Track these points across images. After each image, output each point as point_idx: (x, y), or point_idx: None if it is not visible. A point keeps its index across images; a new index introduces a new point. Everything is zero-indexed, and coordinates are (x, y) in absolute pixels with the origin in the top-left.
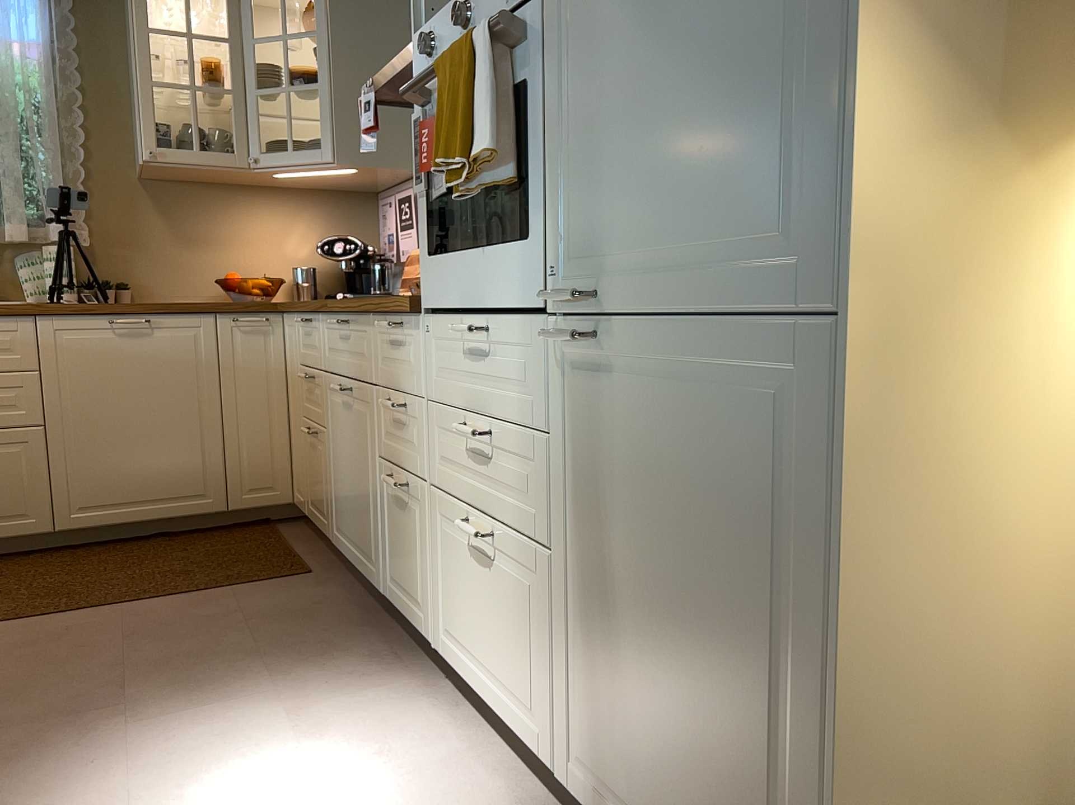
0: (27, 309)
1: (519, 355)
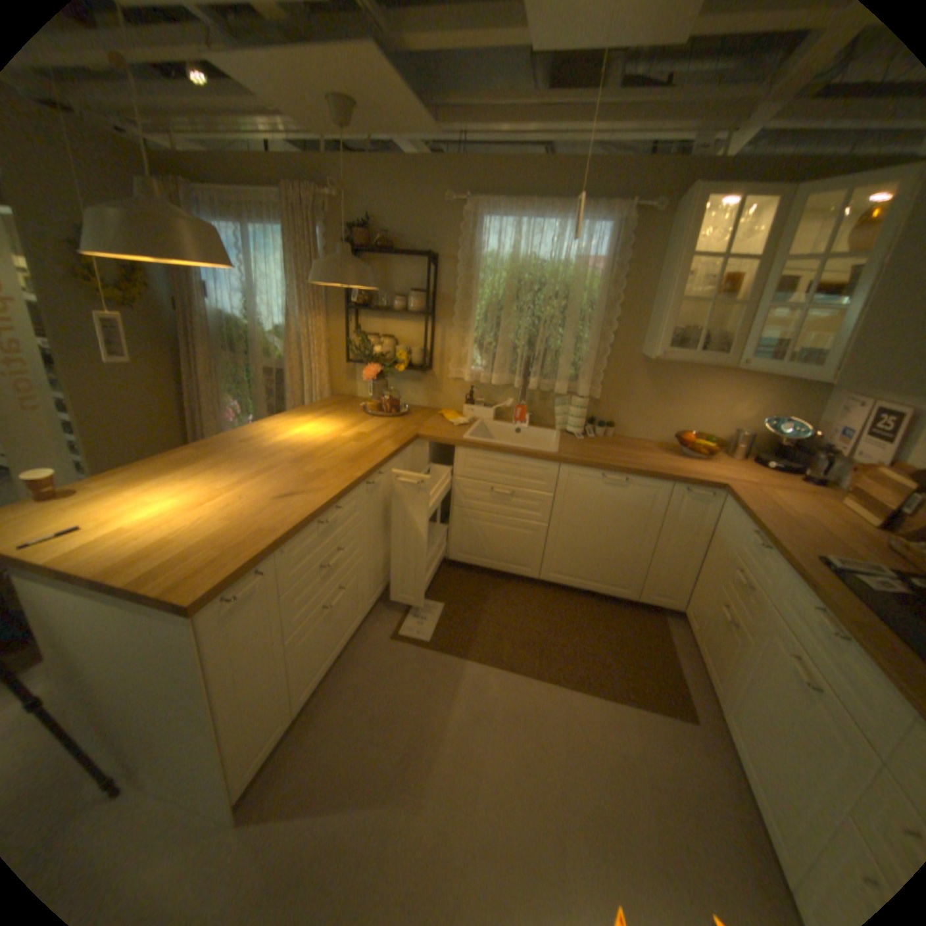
0: (557, 459)
1: None
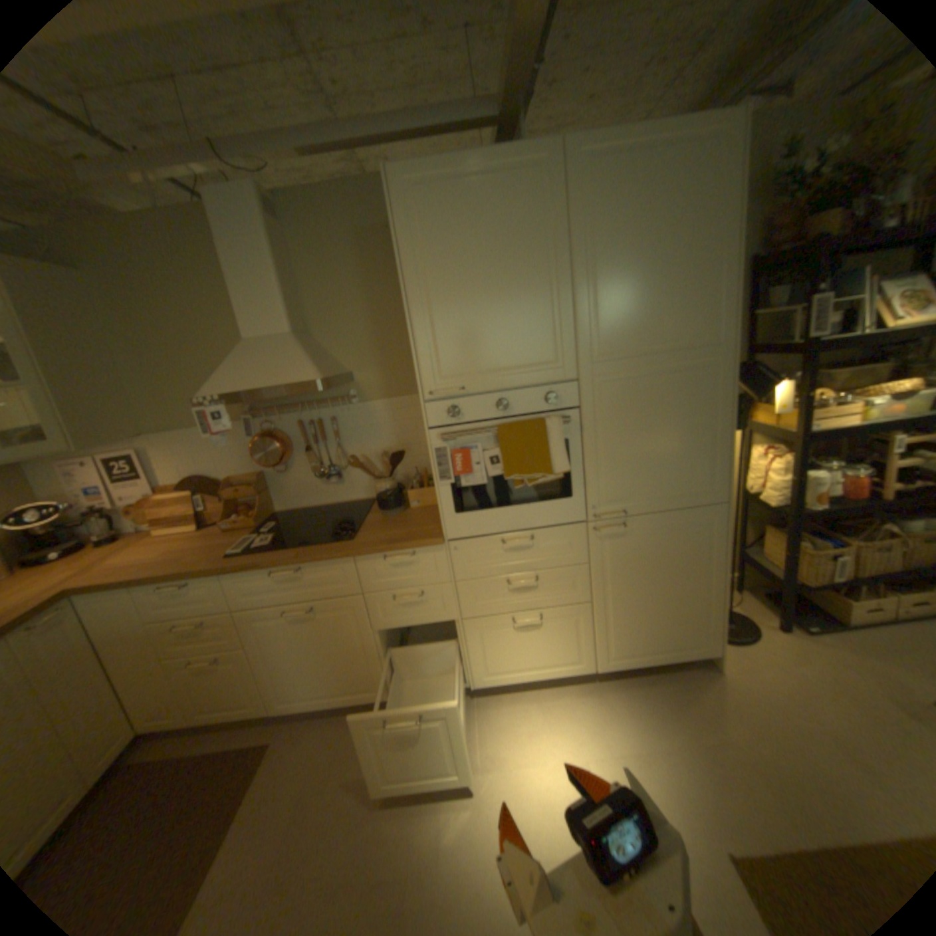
0: None
1: (556, 541)
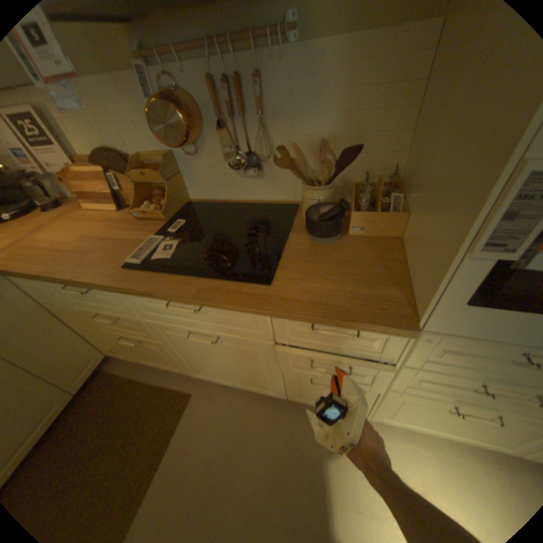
0: None
1: None
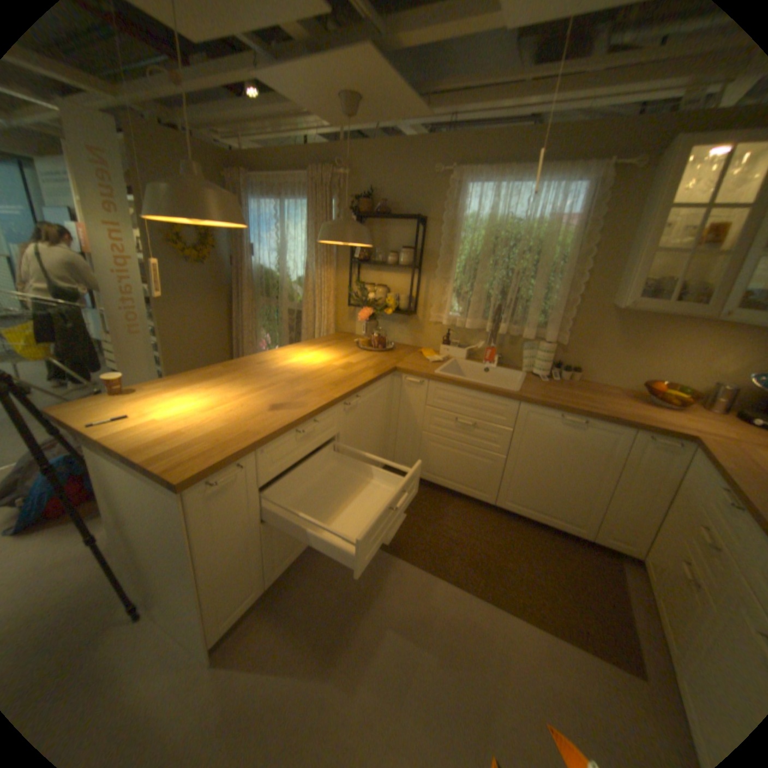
0: (518, 397)
1: None
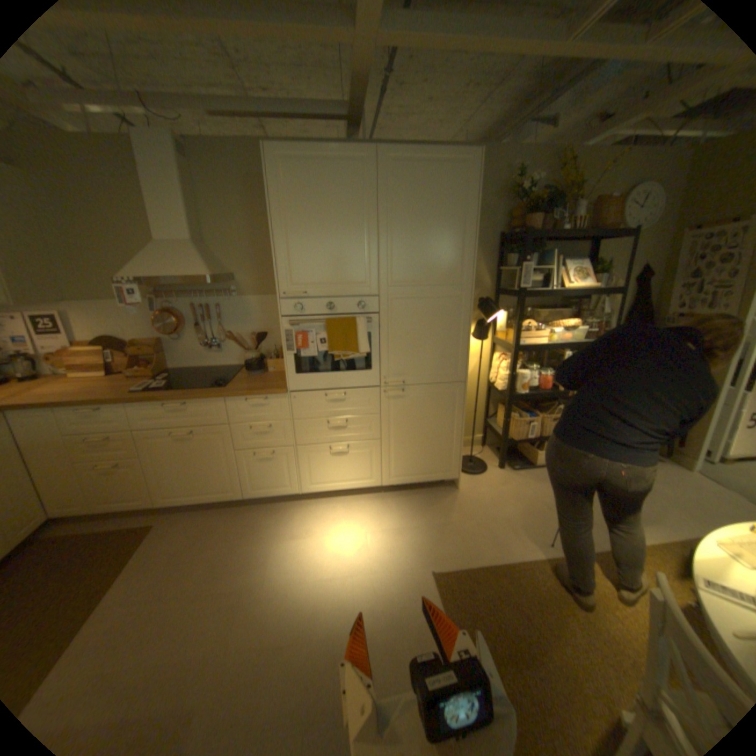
0: None
1: (360, 398)
